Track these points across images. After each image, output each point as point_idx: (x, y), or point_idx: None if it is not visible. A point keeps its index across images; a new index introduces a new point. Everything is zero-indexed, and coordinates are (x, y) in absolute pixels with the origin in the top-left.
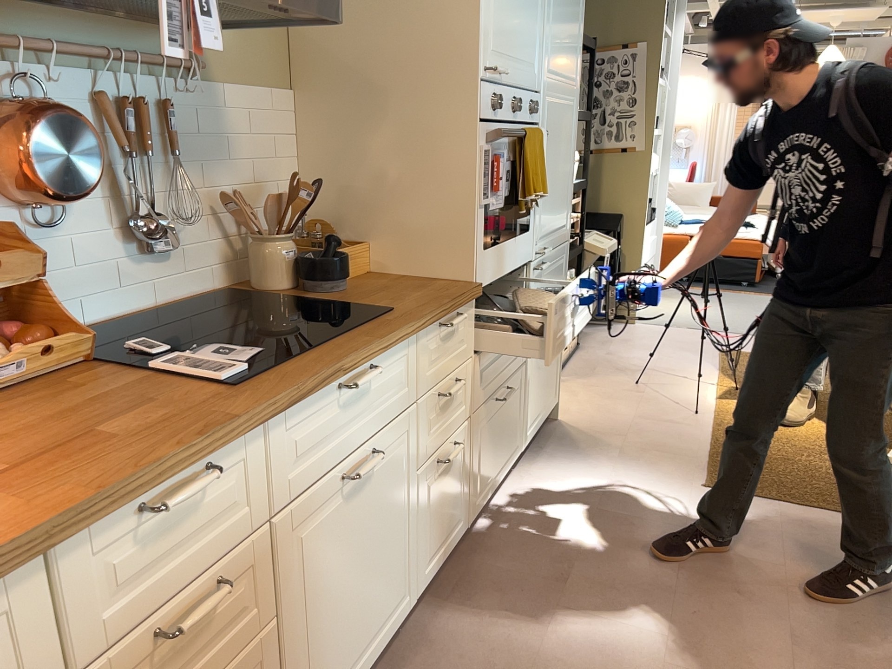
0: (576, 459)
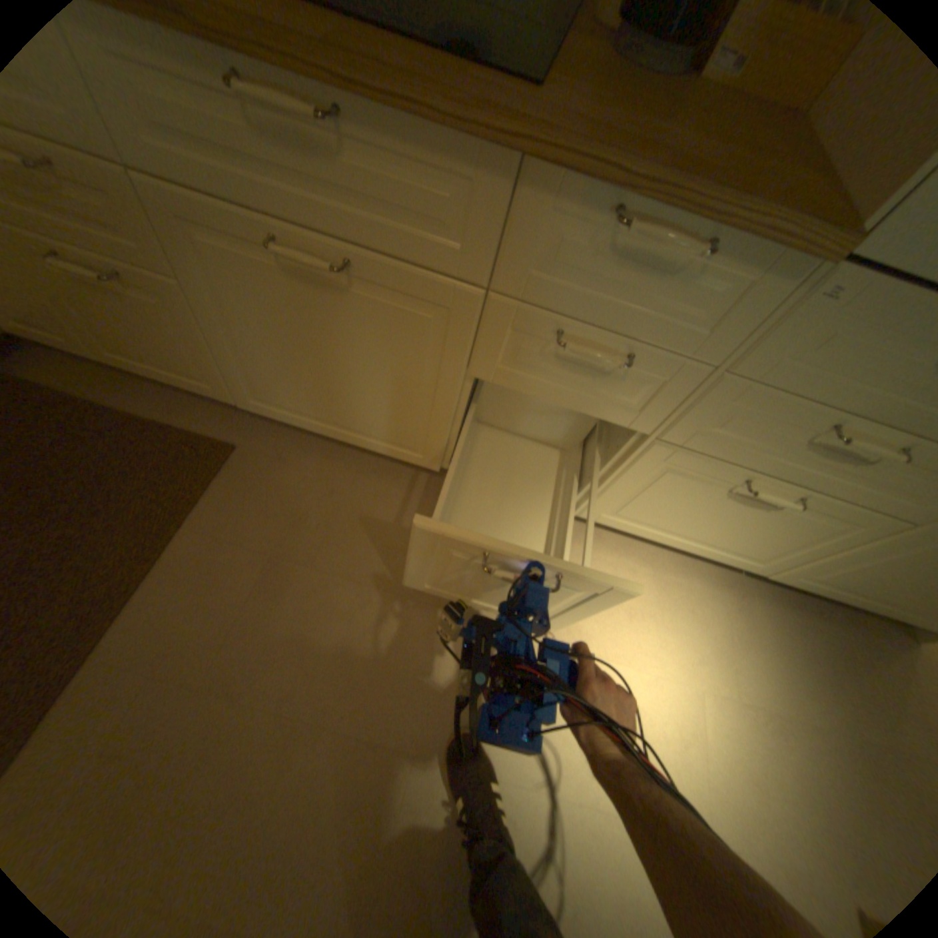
0: (818, 670)
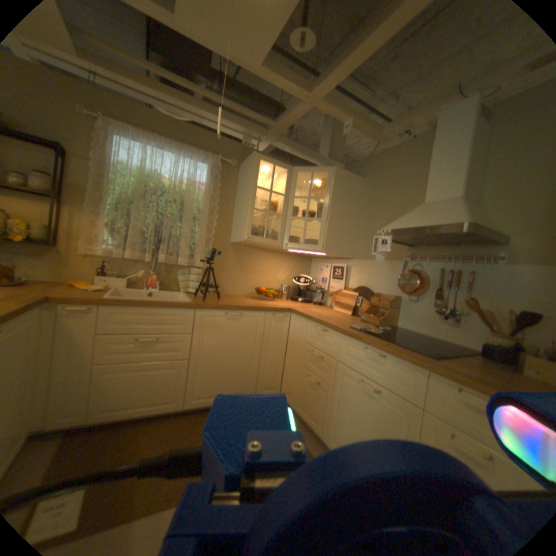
0: None
